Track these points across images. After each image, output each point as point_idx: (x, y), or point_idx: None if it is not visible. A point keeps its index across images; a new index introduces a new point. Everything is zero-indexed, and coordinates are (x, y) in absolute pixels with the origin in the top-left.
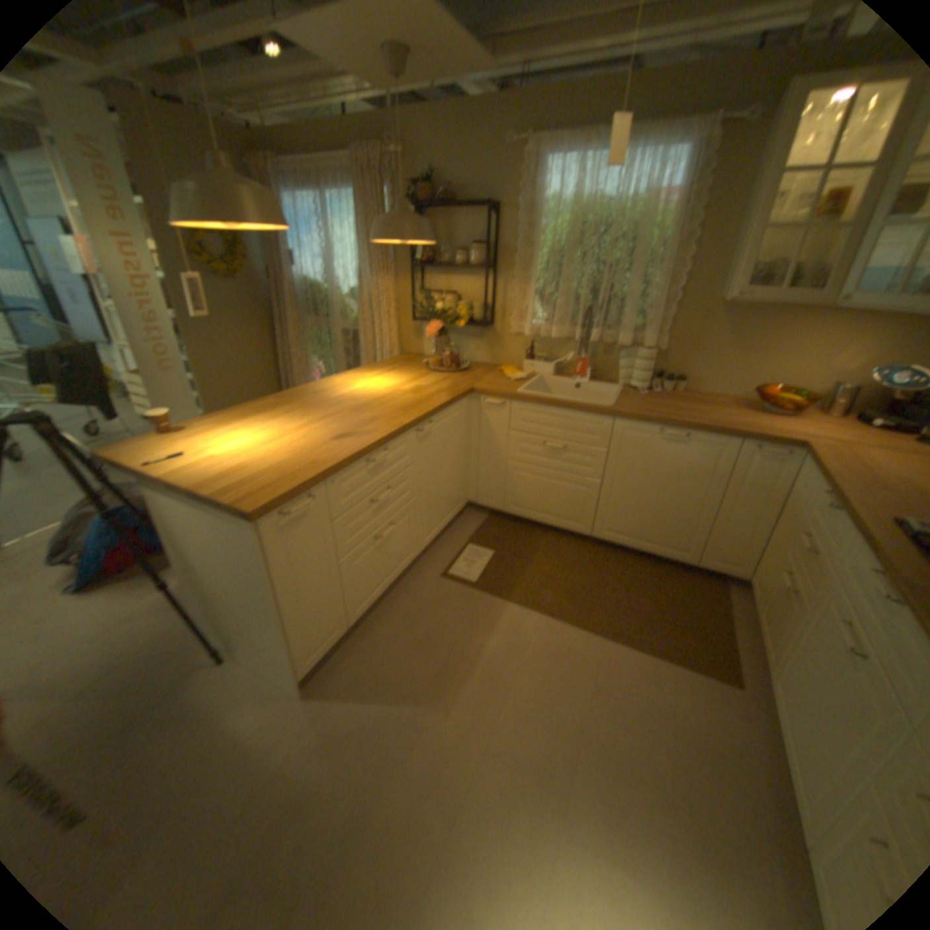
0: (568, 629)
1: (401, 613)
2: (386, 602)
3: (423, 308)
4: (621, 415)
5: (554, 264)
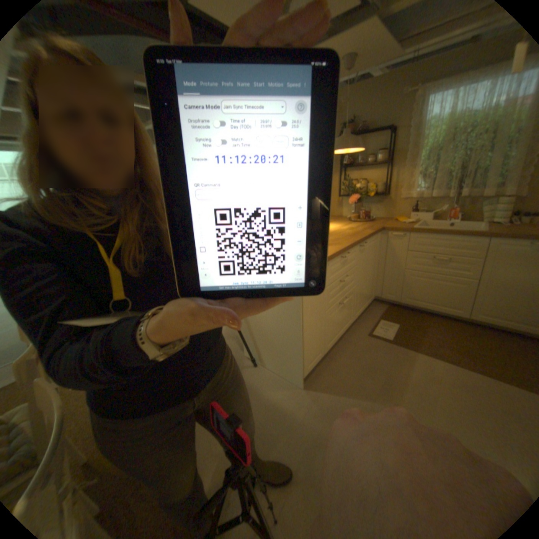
0: (470, 372)
1: (350, 351)
2: (339, 345)
3: (347, 187)
4: (498, 234)
5: (436, 152)
